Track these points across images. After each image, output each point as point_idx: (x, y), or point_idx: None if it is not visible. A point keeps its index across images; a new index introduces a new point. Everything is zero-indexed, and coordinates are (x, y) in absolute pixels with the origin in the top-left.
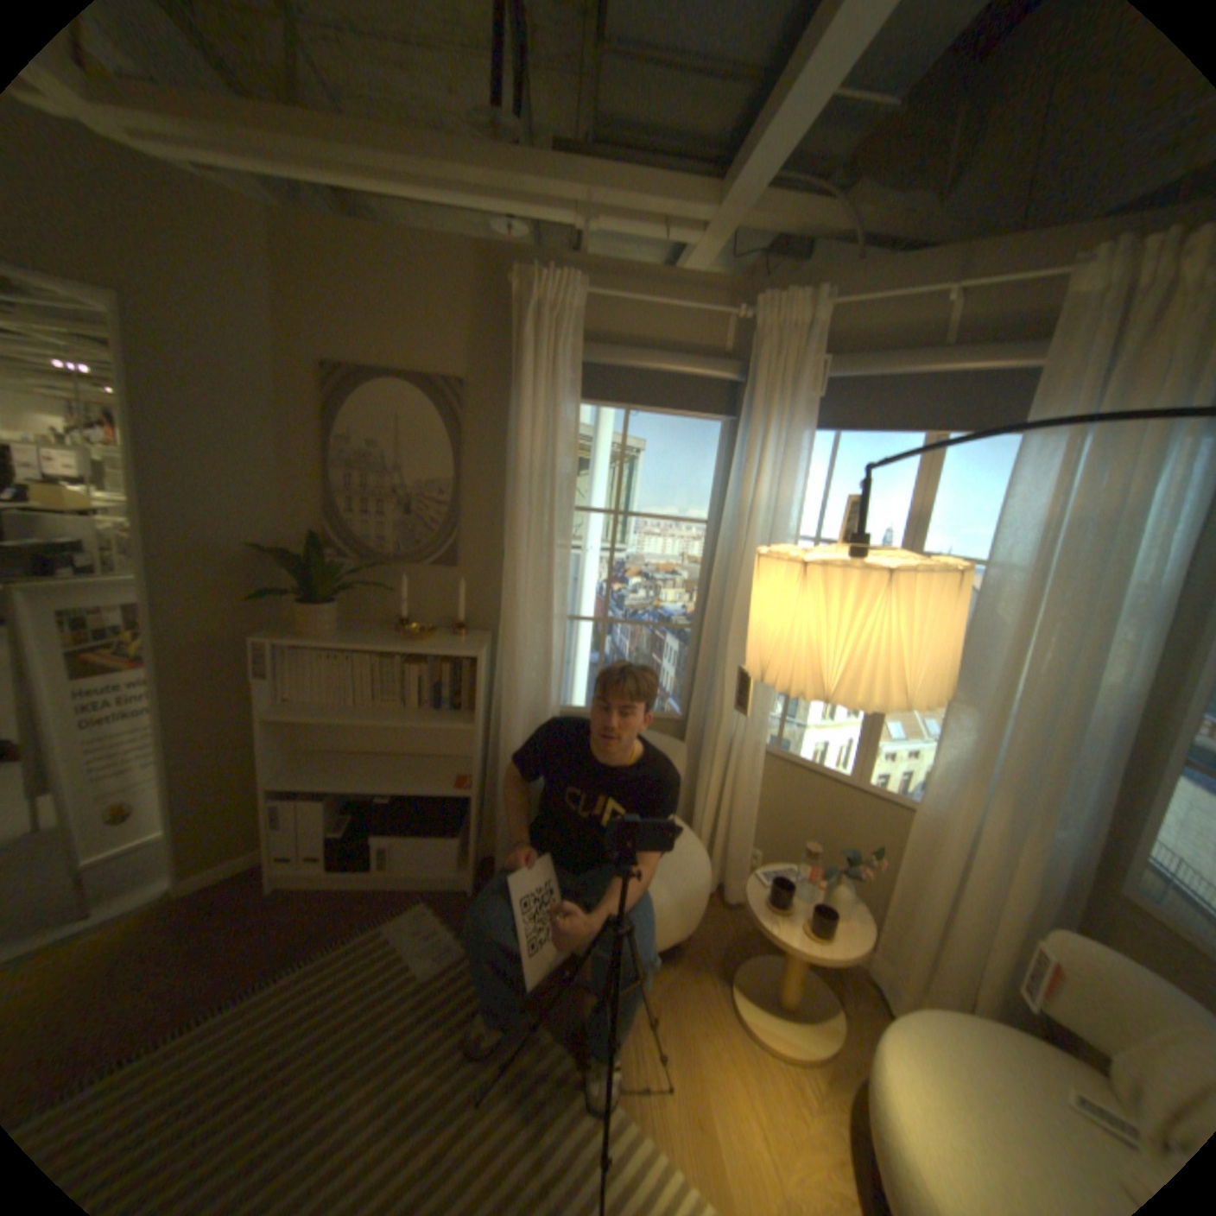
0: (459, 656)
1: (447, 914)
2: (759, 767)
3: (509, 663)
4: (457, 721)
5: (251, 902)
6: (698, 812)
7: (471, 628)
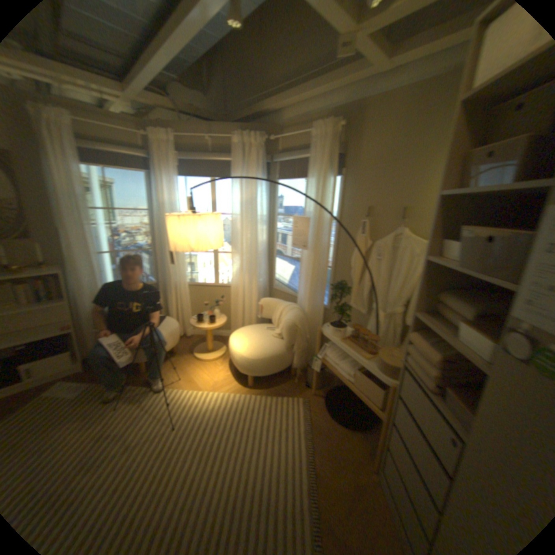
0: (41, 278)
1: (71, 382)
2: (185, 289)
3: (71, 275)
4: (51, 304)
5: None
6: (169, 313)
7: (43, 266)
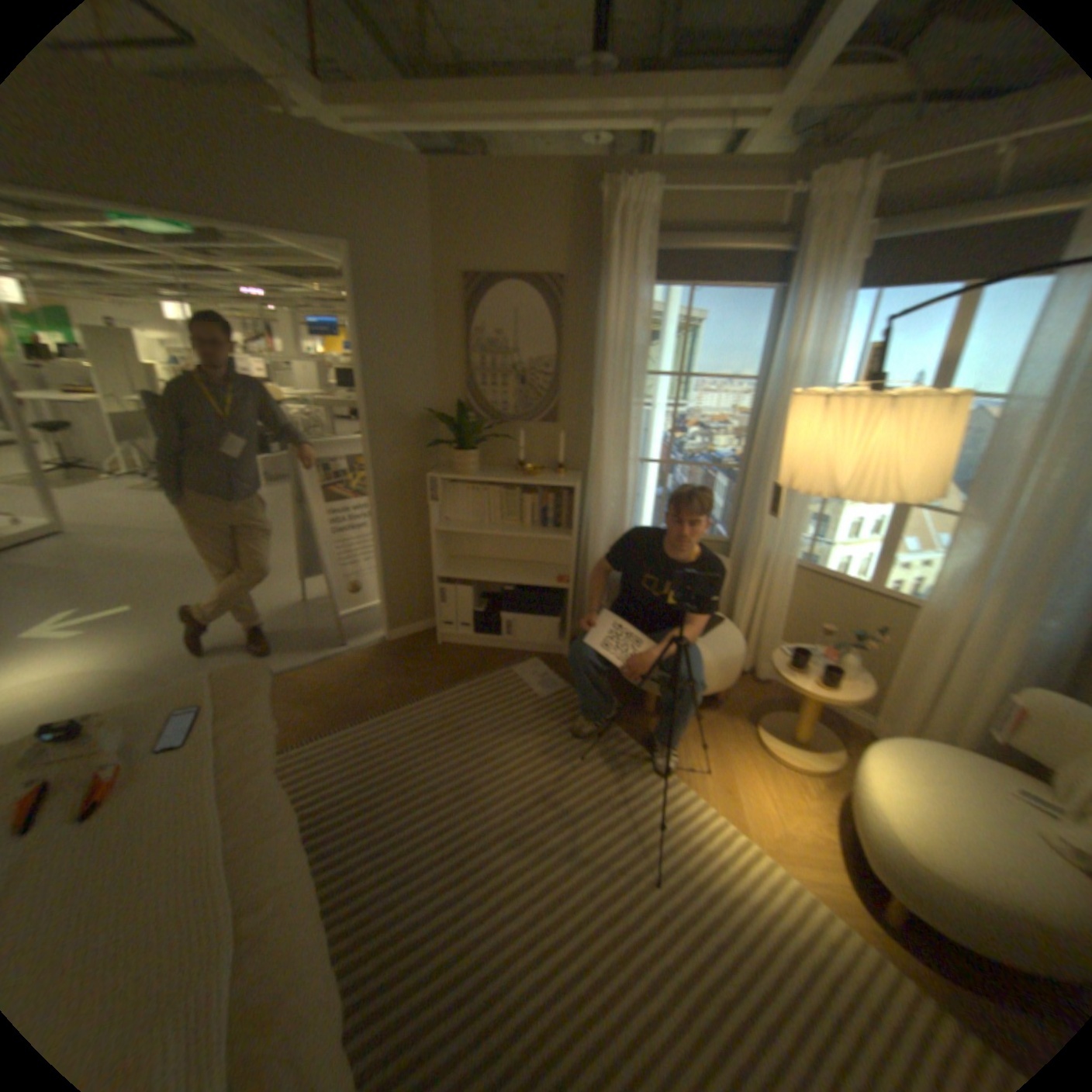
0: (556, 489)
1: (550, 666)
2: (789, 575)
3: (593, 493)
4: (557, 534)
5: (428, 648)
6: (736, 613)
7: (564, 470)
